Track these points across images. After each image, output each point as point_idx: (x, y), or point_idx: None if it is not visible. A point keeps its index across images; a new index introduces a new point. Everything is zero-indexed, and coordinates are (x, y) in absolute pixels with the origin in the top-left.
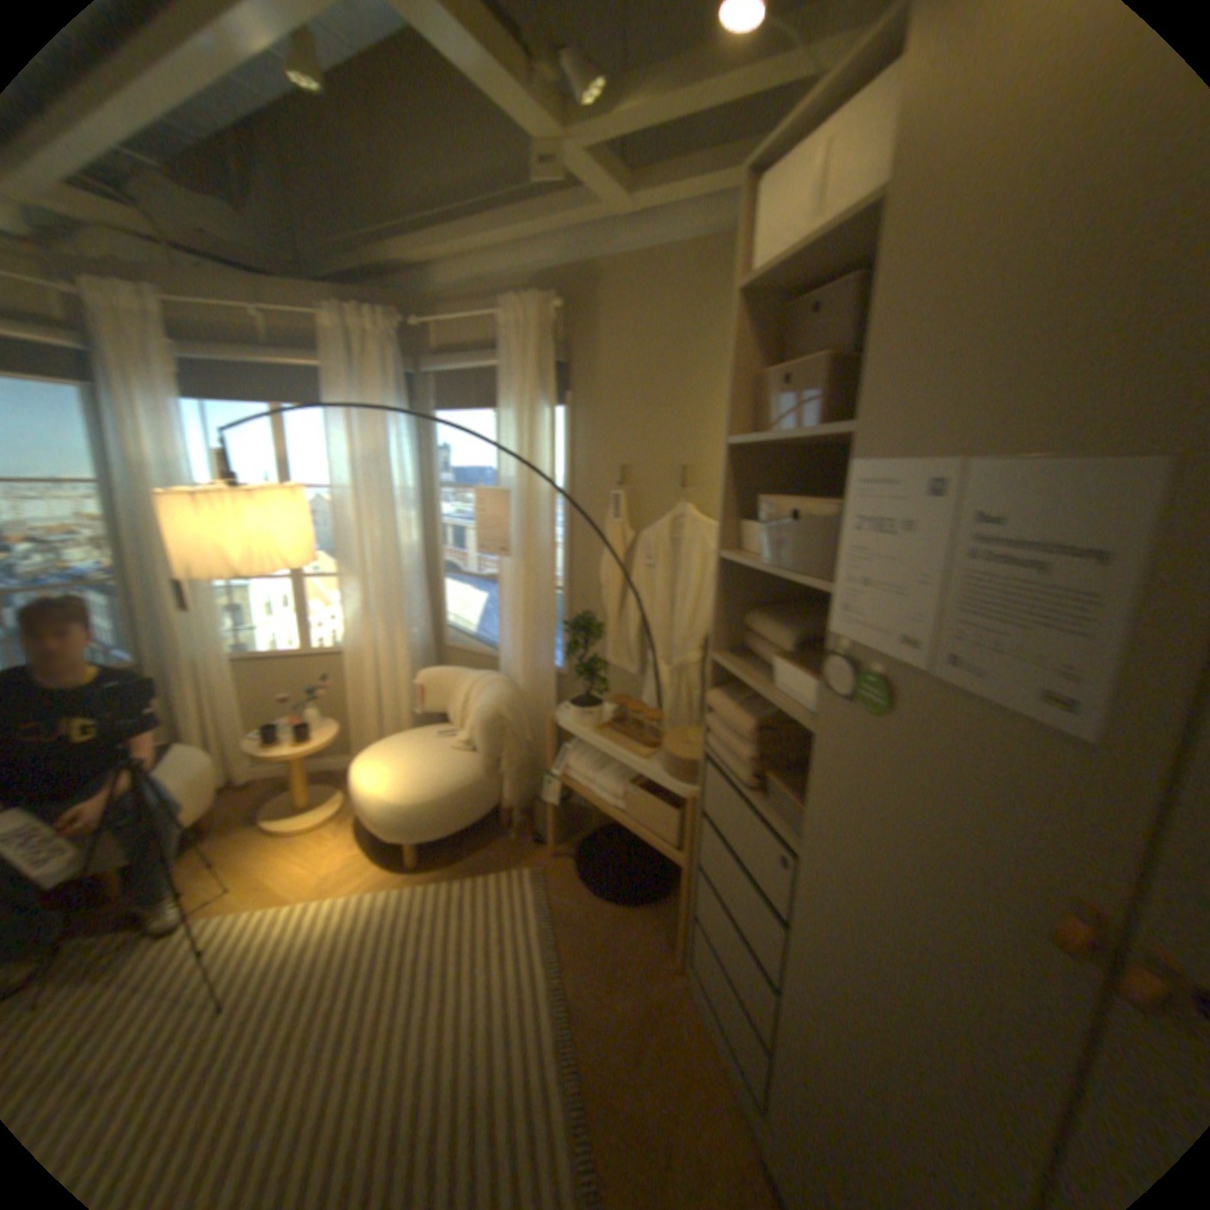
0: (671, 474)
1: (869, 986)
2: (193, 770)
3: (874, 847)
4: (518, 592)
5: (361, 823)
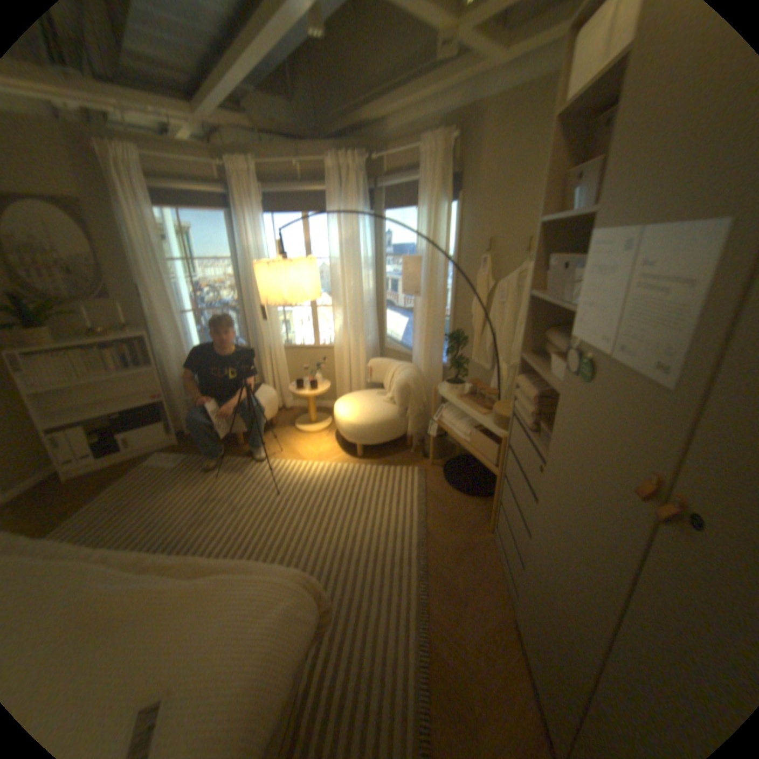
0: (522, 243)
1: (566, 529)
2: (270, 397)
3: (577, 456)
4: (424, 318)
5: (339, 432)
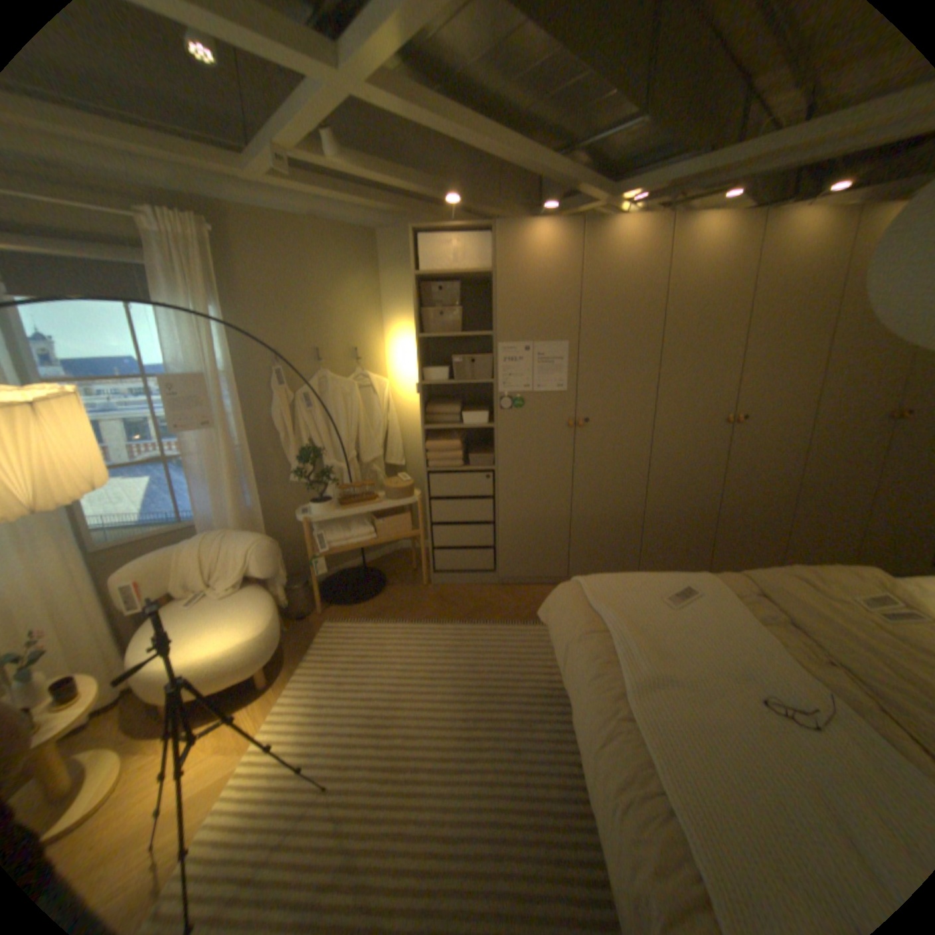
0: (308, 354)
1: (529, 478)
2: None
3: (524, 442)
4: (216, 457)
5: (213, 688)
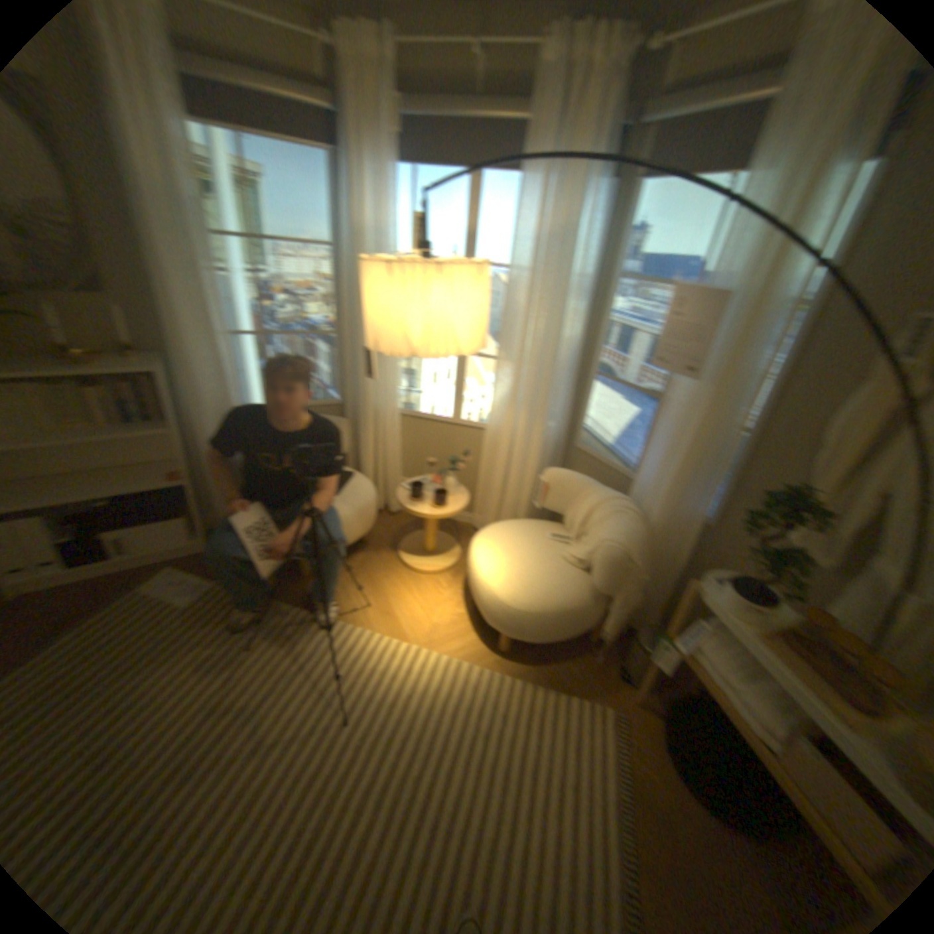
0: None
1: None
2: (363, 500)
3: None
4: (690, 422)
5: (472, 596)
